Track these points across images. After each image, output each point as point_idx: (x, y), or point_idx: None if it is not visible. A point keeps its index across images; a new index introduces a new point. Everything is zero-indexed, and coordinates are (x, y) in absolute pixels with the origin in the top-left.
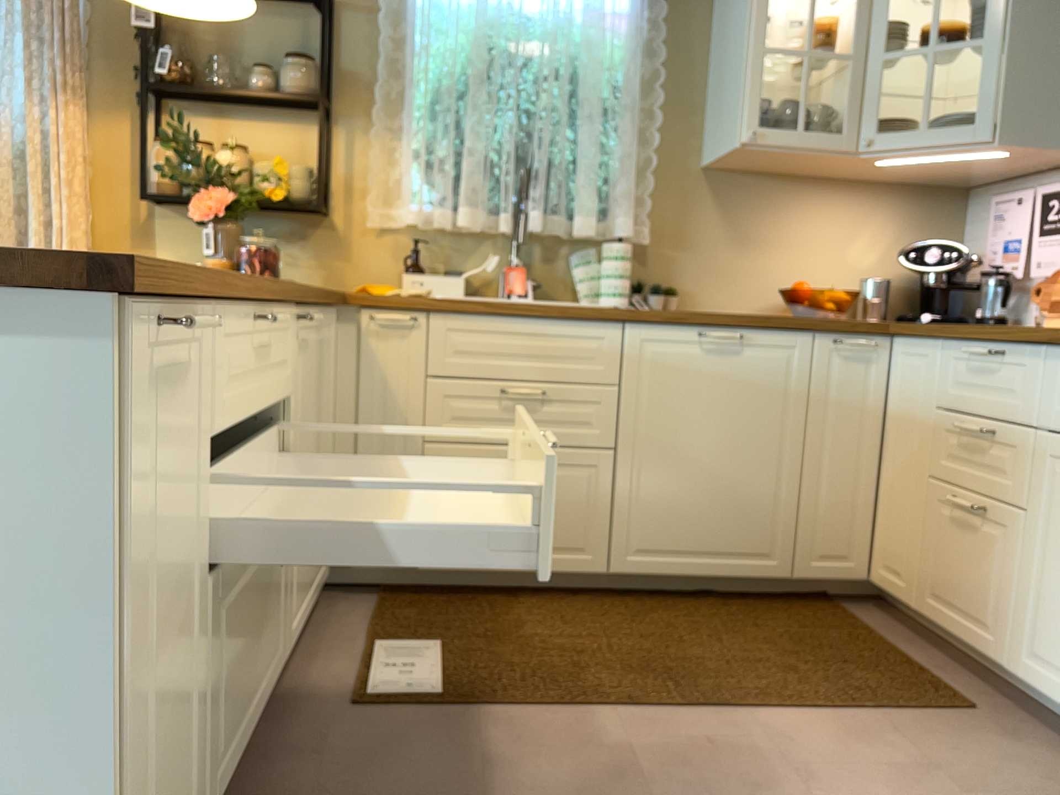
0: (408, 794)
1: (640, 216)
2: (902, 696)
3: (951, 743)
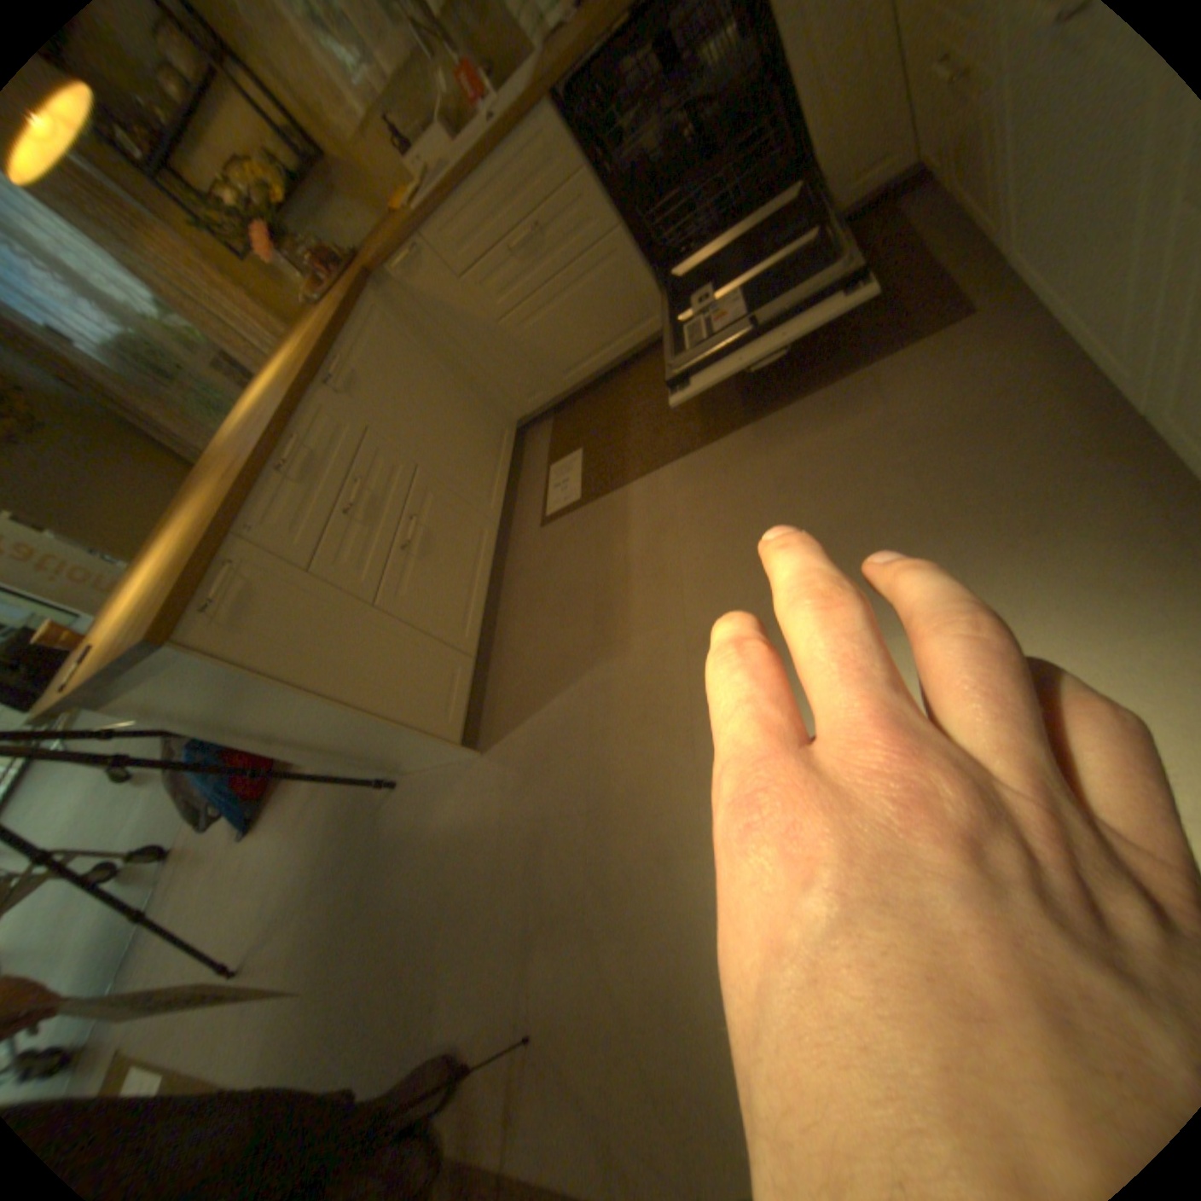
0: (568, 577)
1: None
2: (904, 327)
3: (927, 372)
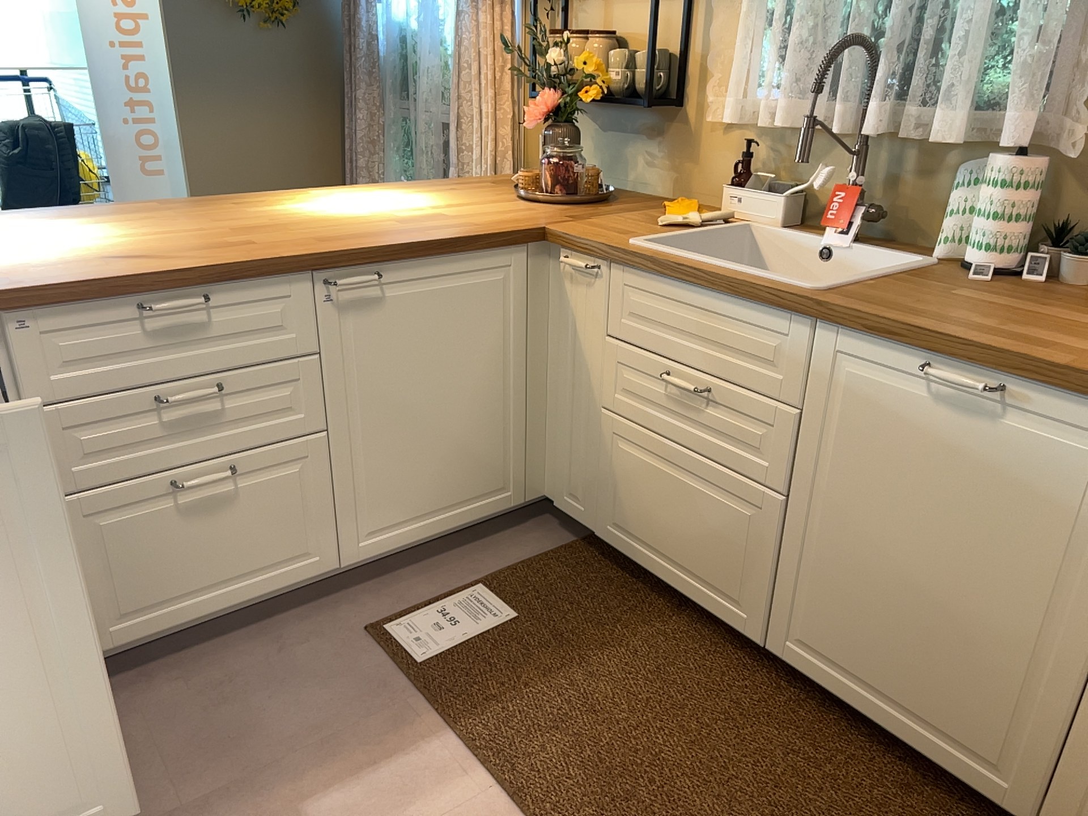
0: (263, 720)
1: (1080, 107)
2: None
3: None
